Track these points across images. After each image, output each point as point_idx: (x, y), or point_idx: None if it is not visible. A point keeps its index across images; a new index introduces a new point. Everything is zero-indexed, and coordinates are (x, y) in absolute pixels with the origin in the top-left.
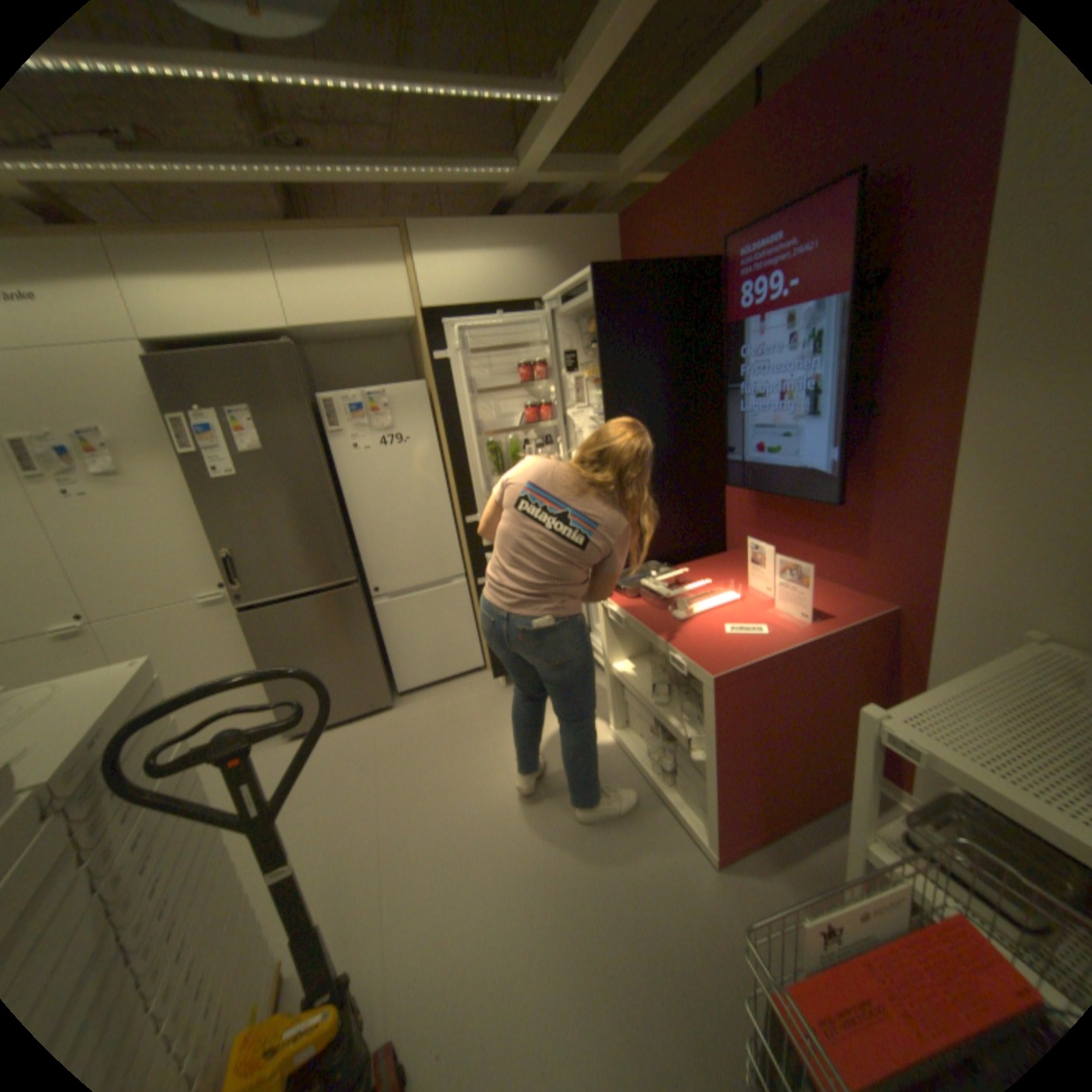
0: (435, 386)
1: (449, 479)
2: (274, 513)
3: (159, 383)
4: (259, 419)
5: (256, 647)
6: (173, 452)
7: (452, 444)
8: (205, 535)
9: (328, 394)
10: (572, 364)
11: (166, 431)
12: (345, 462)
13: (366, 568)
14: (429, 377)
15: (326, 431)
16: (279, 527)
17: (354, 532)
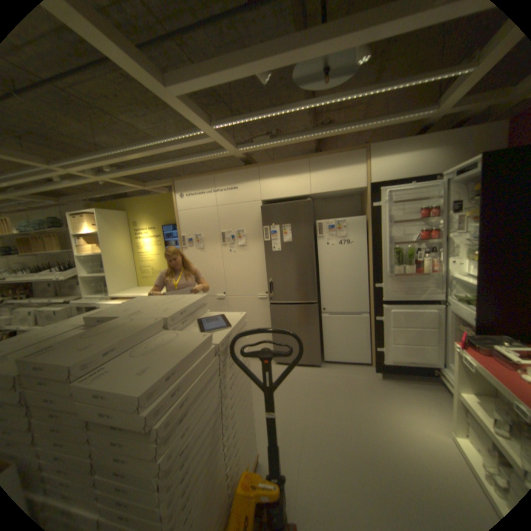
0: (370, 218)
1: (369, 263)
2: (291, 267)
3: (264, 215)
4: (293, 230)
5: (273, 320)
6: (263, 240)
7: (374, 246)
8: (266, 272)
9: (321, 221)
10: (459, 208)
11: (262, 232)
12: (322, 250)
13: (322, 298)
14: (368, 214)
15: (317, 236)
16: (291, 273)
17: (319, 281)
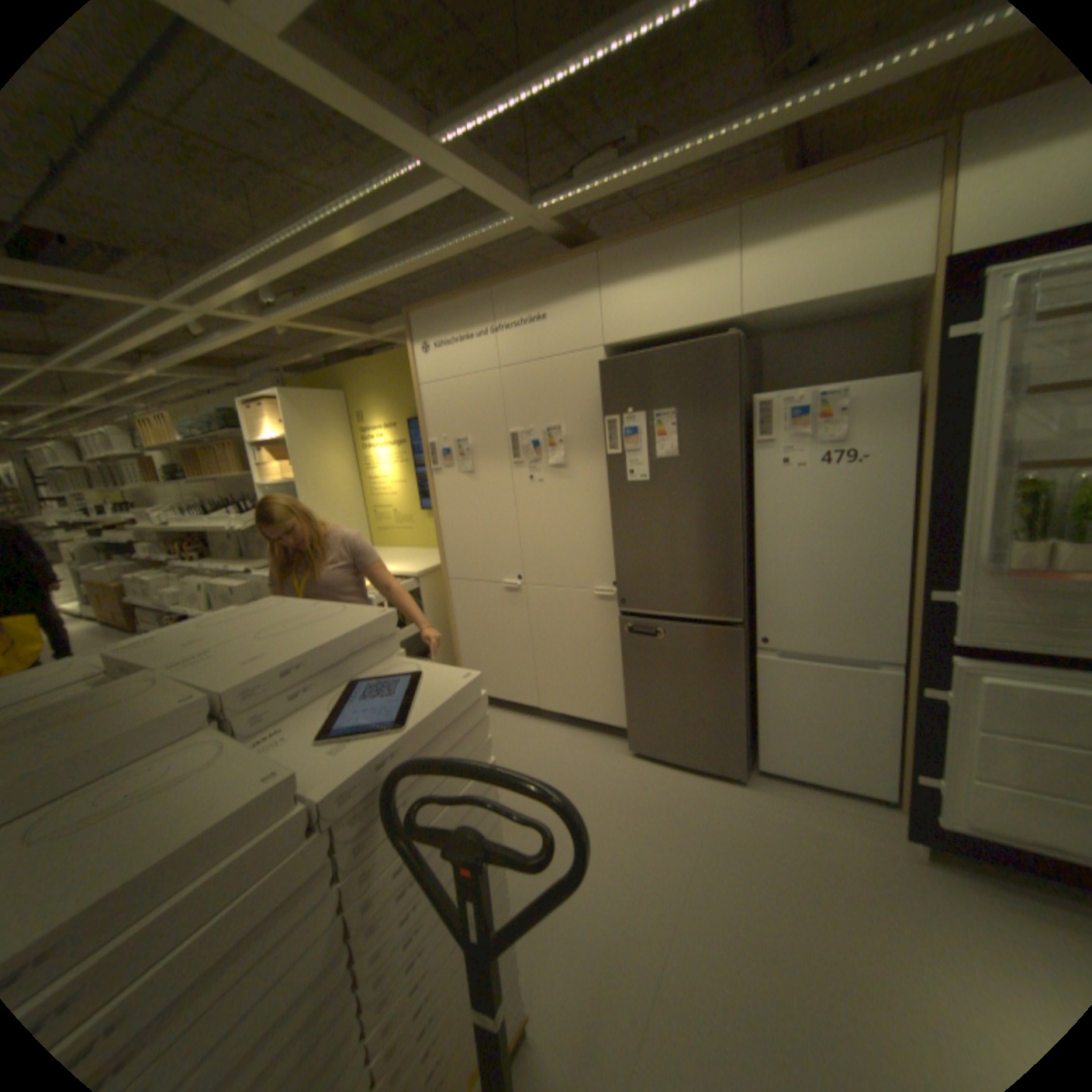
0: (937, 380)
1: (920, 522)
2: (674, 526)
3: (607, 386)
4: (683, 423)
5: (627, 654)
6: (606, 452)
7: (943, 471)
8: (613, 533)
9: (768, 394)
10: None
11: (604, 432)
12: (767, 479)
13: (759, 612)
14: (930, 365)
15: (755, 440)
16: (675, 542)
17: (757, 565)
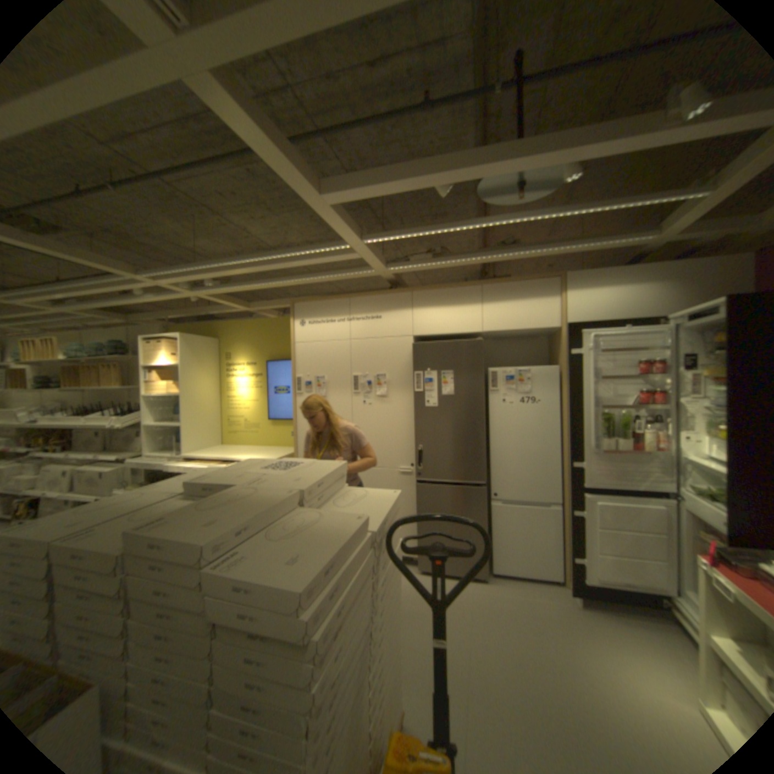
0: (566, 370)
1: (563, 432)
2: (451, 431)
3: (417, 356)
4: (457, 379)
5: (420, 507)
6: (412, 390)
7: (572, 409)
8: (413, 435)
9: (496, 369)
10: (693, 364)
11: (411, 380)
12: (496, 409)
13: (493, 479)
14: (562, 363)
15: (489, 390)
16: (451, 440)
17: (490, 454)
